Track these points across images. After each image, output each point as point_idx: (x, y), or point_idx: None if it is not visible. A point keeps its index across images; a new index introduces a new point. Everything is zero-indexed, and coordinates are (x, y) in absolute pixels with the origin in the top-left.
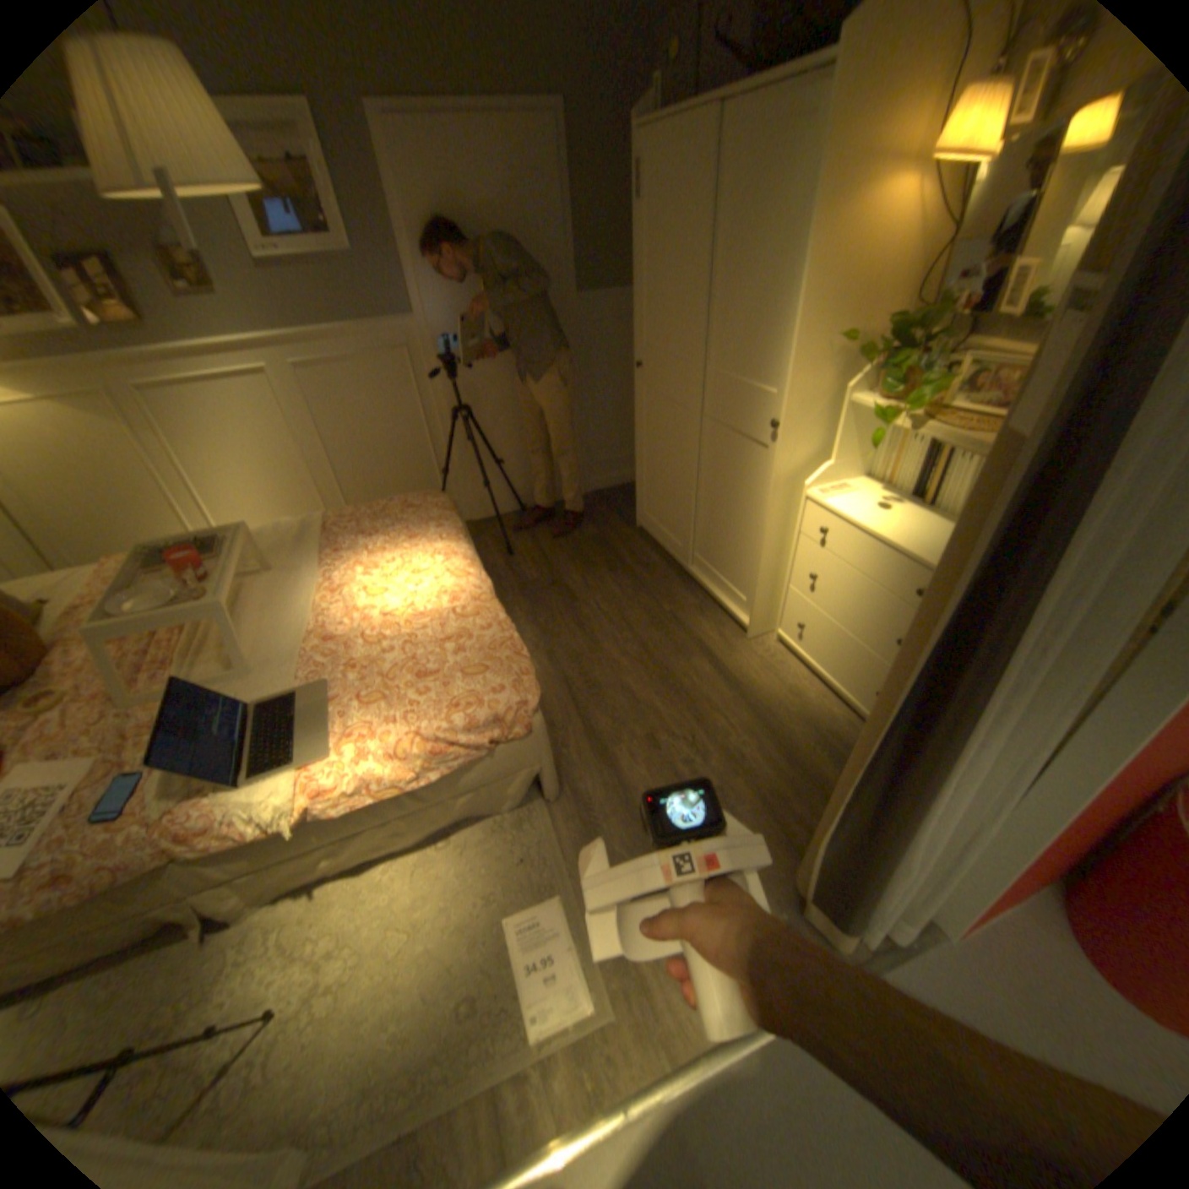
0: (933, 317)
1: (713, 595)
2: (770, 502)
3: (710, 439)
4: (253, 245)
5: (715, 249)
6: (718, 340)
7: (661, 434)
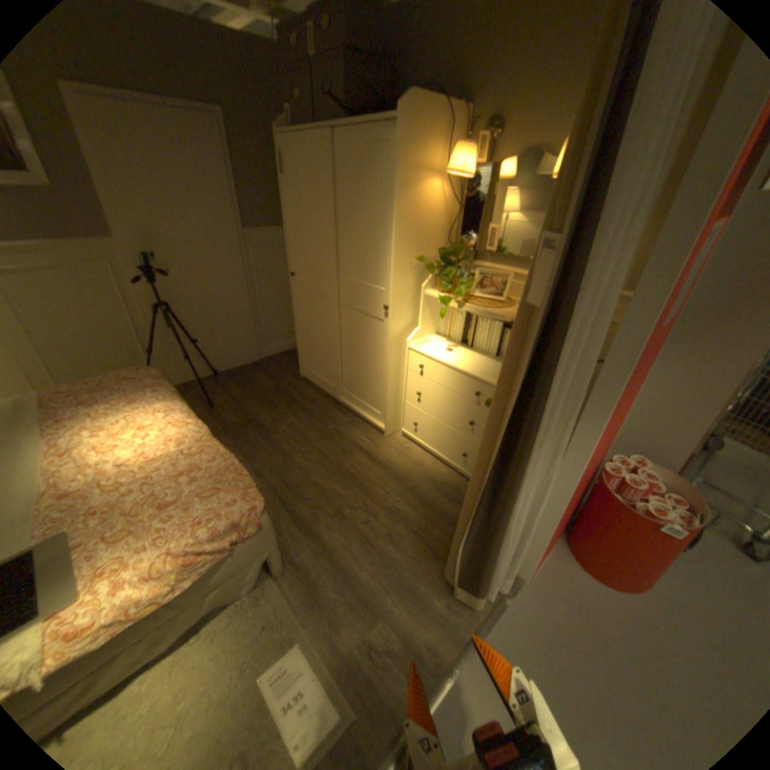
0: (458, 251)
1: (360, 413)
2: (389, 353)
3: (346, 318)
4: None
5: (337, 208)
6: (345, 260)
7: (313, 317)
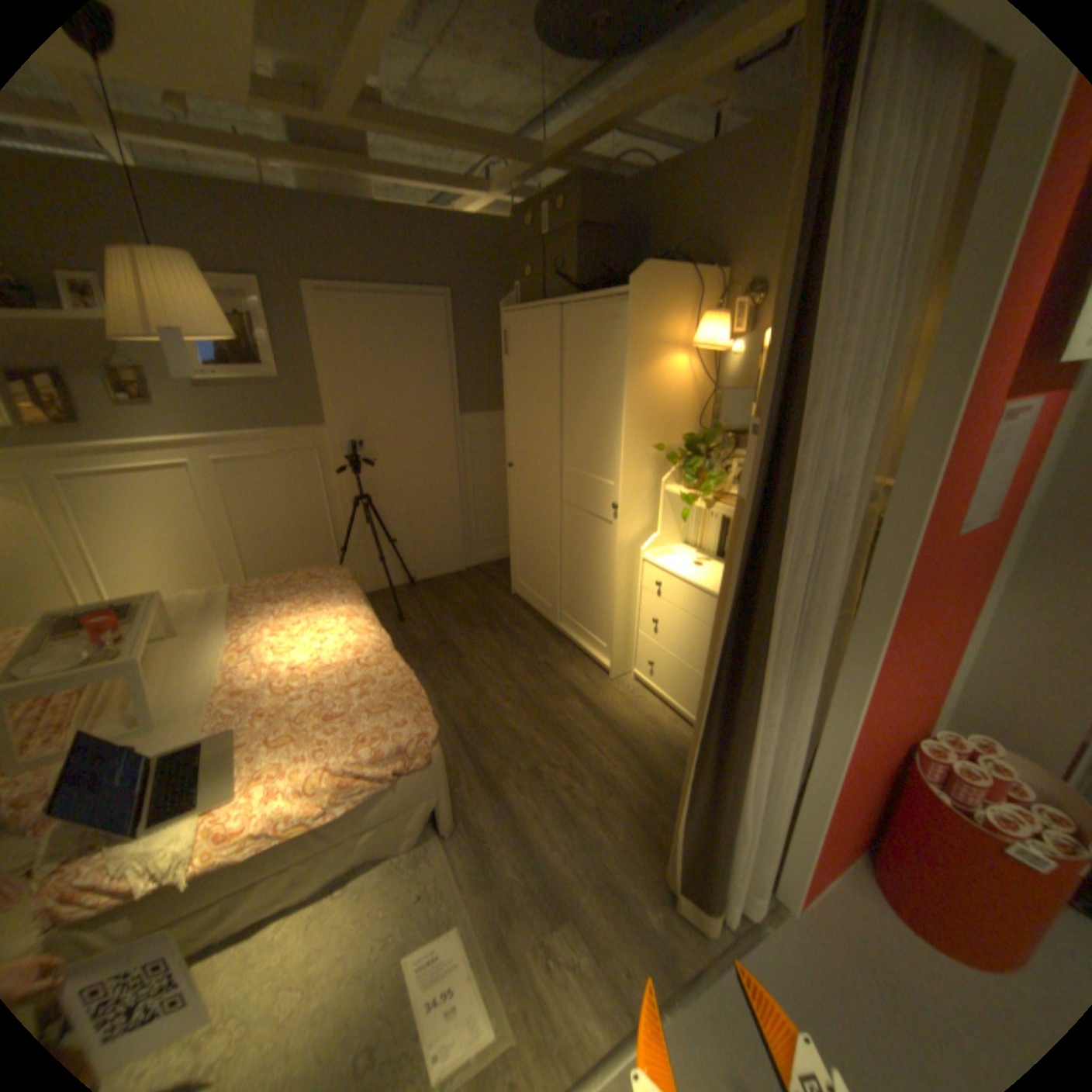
0: (710, 437)
1: (580, 644)
2: (618, 563)
3: (569, 519)
4: (194, 369)
5: (563, 389)
6: (570, 448)
7: (530, 516)
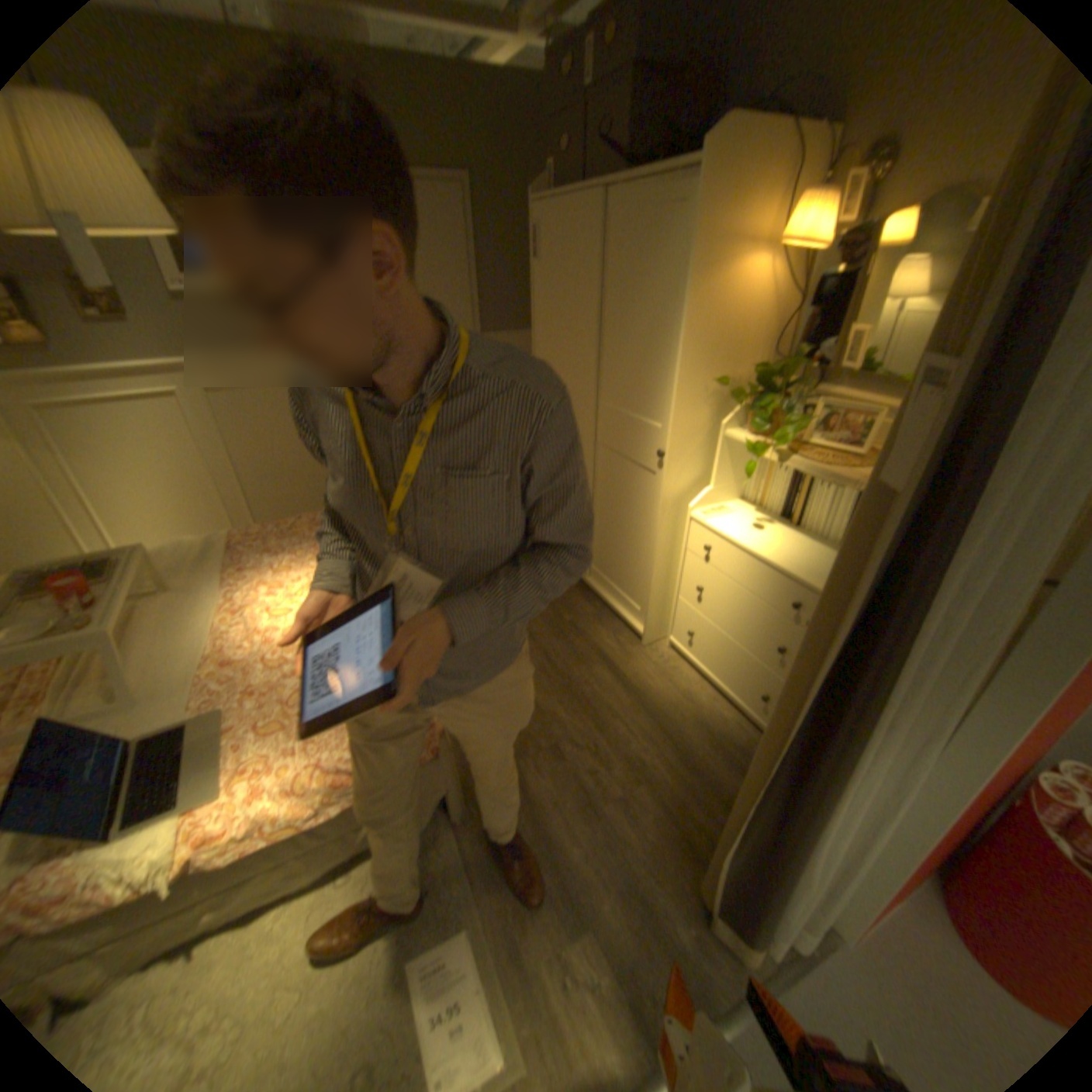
0: (789, 367)
1: (610, 603)
2: (659, 520)
3: (603, 463)
4: (170, 277)
5: (604, 302)
6: (608, 378)
7: None
